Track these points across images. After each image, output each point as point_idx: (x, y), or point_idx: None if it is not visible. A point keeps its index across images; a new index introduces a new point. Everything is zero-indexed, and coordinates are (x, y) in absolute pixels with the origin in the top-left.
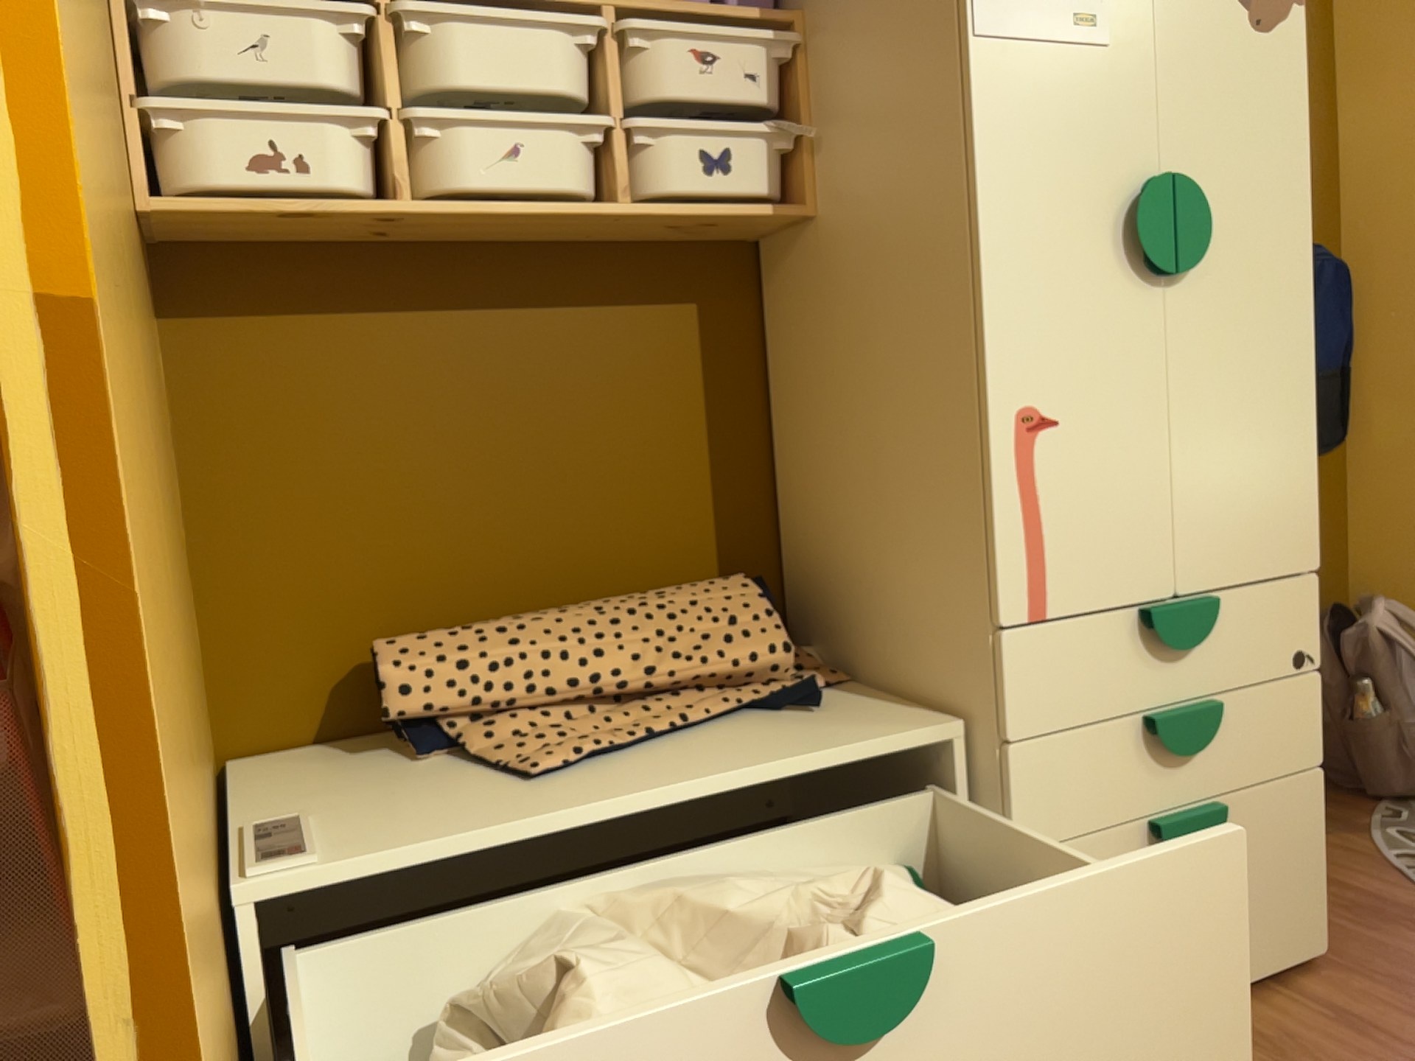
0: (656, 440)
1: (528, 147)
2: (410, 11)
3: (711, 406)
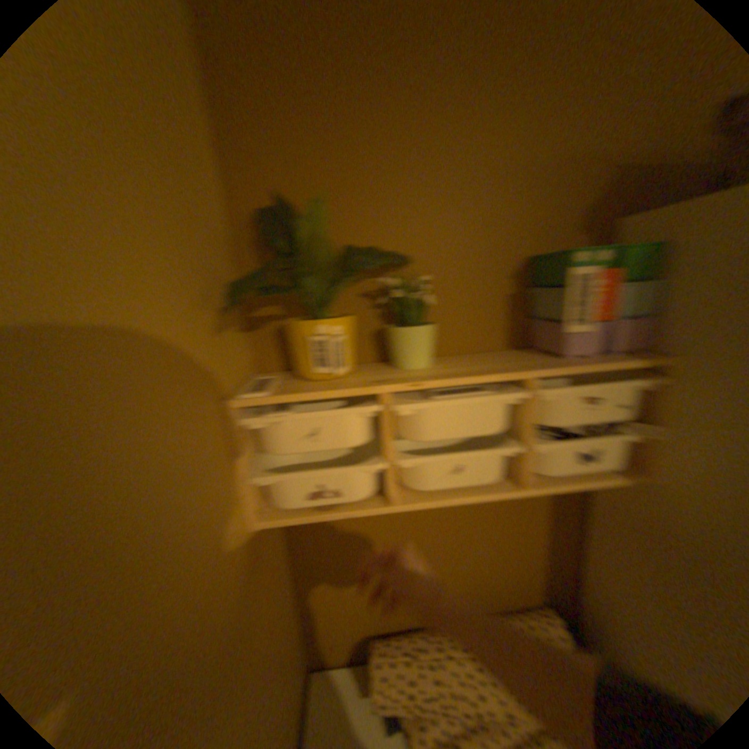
0: (518, 543)
1: (469, 467)
2: (402, 406)
3: (550, 526)
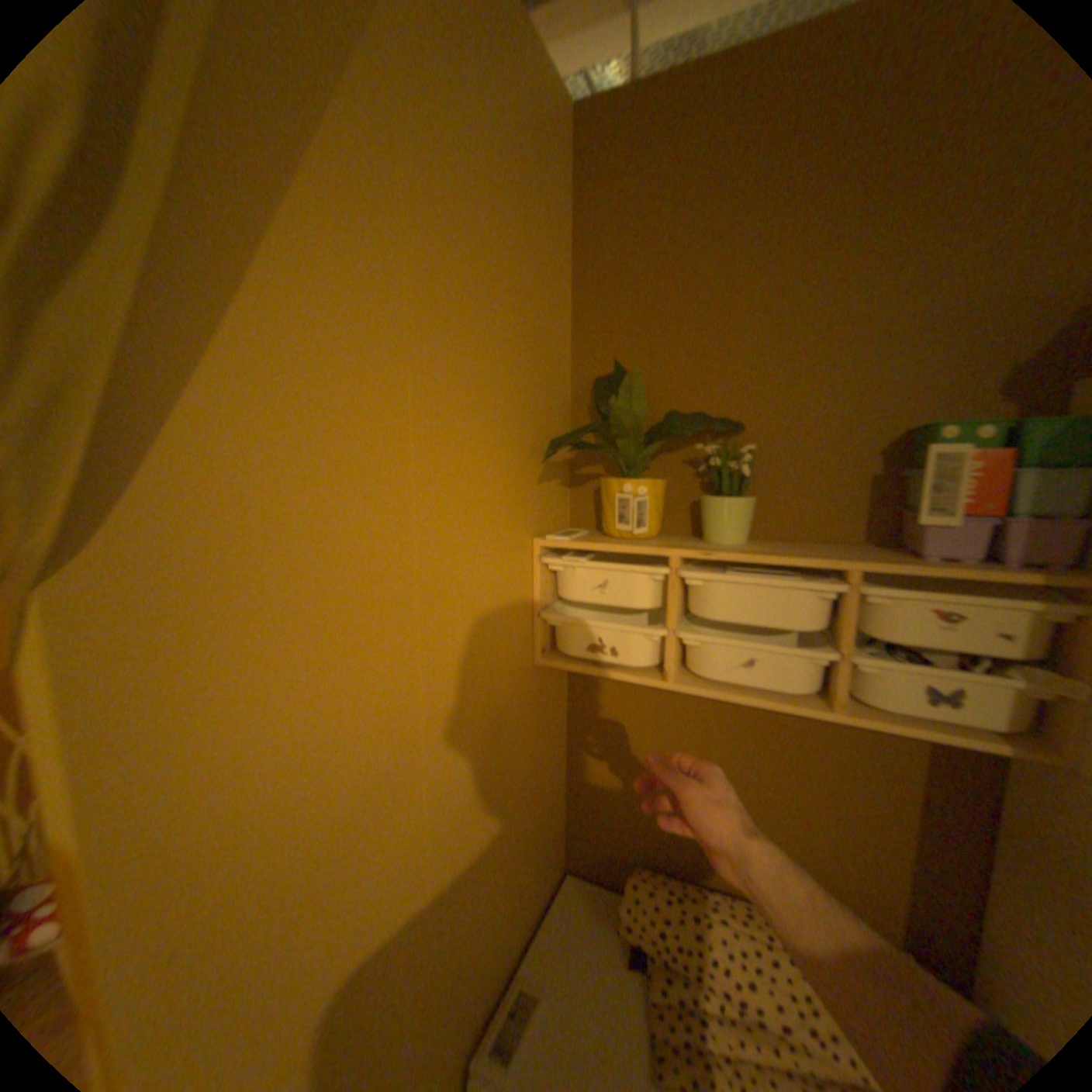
0: (862, 825)
1: (760, 662)
2: (687, 573)
3: (923, 820)
